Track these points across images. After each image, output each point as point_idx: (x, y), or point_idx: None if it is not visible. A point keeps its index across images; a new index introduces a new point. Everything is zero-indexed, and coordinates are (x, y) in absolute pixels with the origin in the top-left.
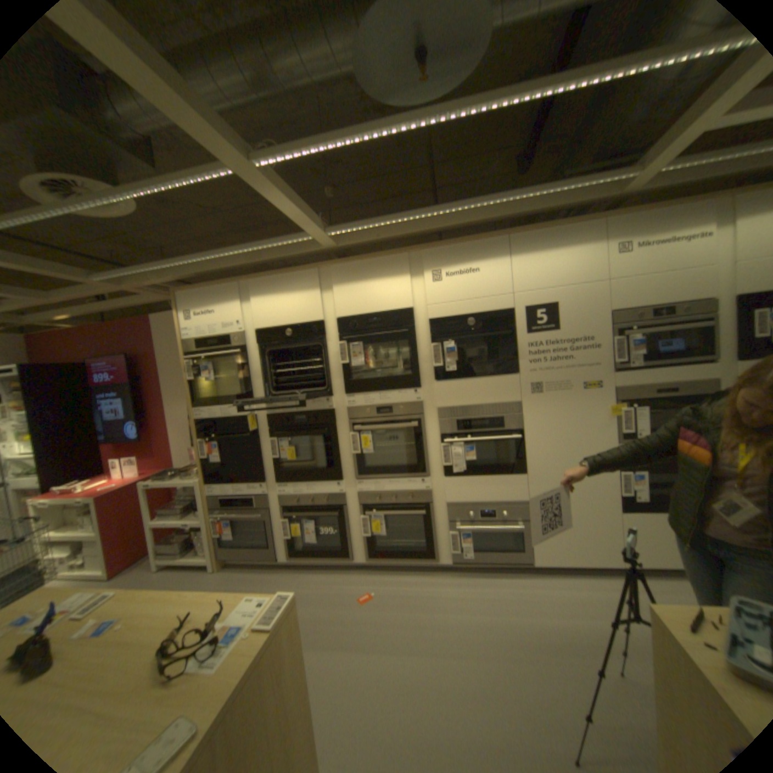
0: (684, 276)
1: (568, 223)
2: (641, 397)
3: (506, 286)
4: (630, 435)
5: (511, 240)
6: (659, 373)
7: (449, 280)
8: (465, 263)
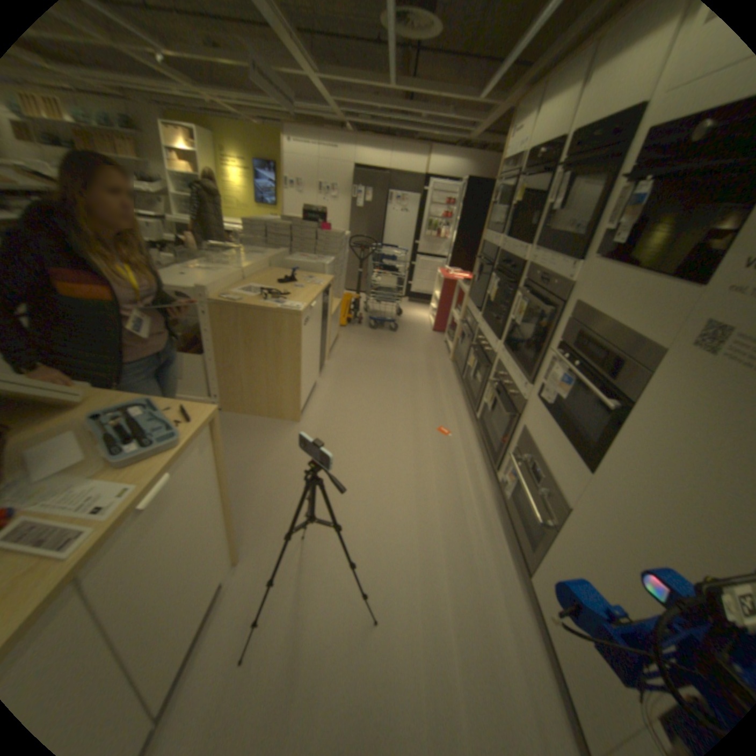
0: None
1: None
2: None
3: None
4: None
5: None
6: None
7: None
8: None
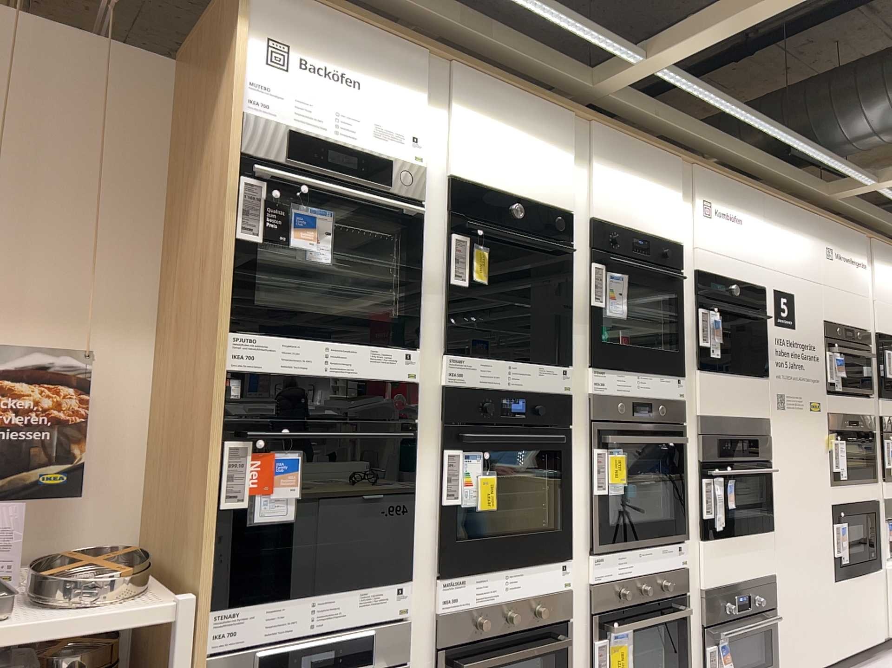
0: (854, 300)
1: (800, 207)
2: (839, 426)
3: (760, 255)
4: (835, 472)
5: (763, 200)
6: (847, 400)
7: (717, 221)
8: (730, 206)
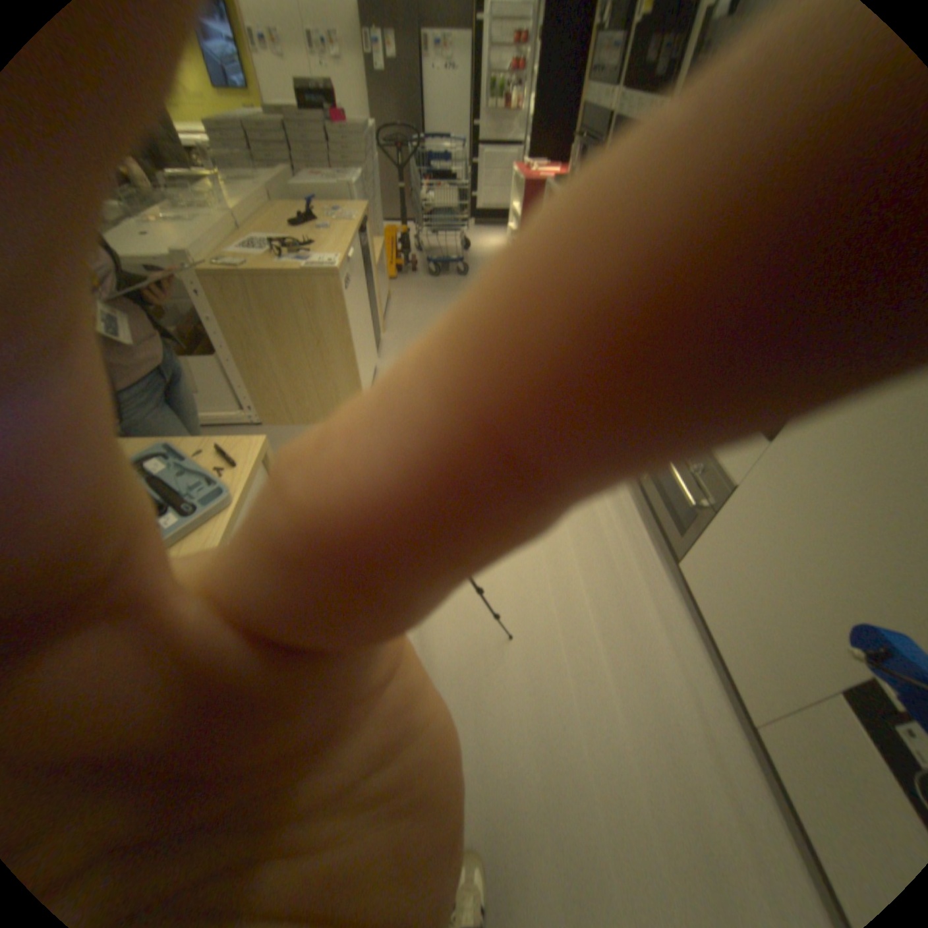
0: None
1: None
2: None
3: None
4: None
5: None
6: None
7: None
8: None
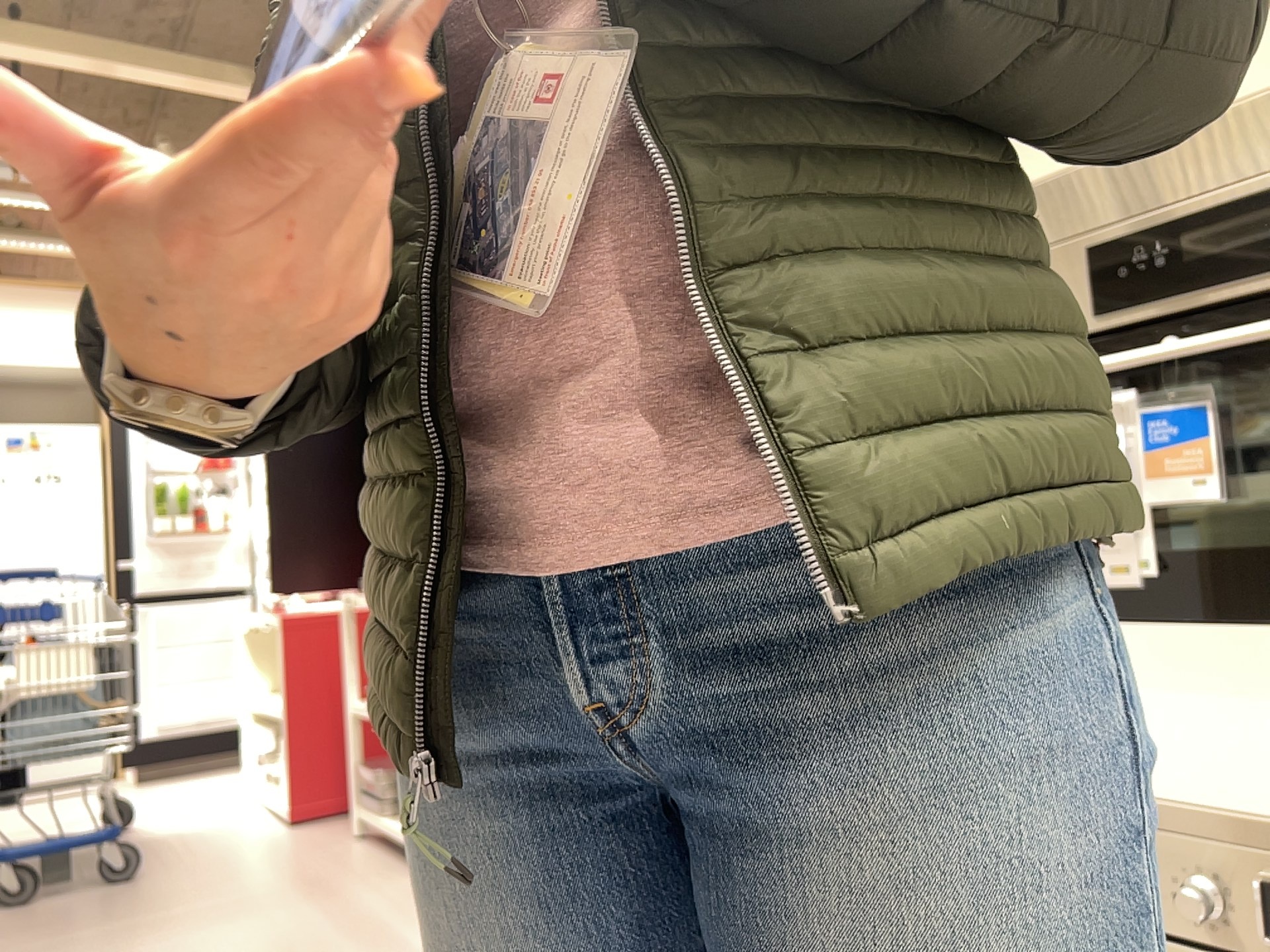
0: None
1: None
2: None
3: None
4: None
5: None
6: None
7: None
8: None
